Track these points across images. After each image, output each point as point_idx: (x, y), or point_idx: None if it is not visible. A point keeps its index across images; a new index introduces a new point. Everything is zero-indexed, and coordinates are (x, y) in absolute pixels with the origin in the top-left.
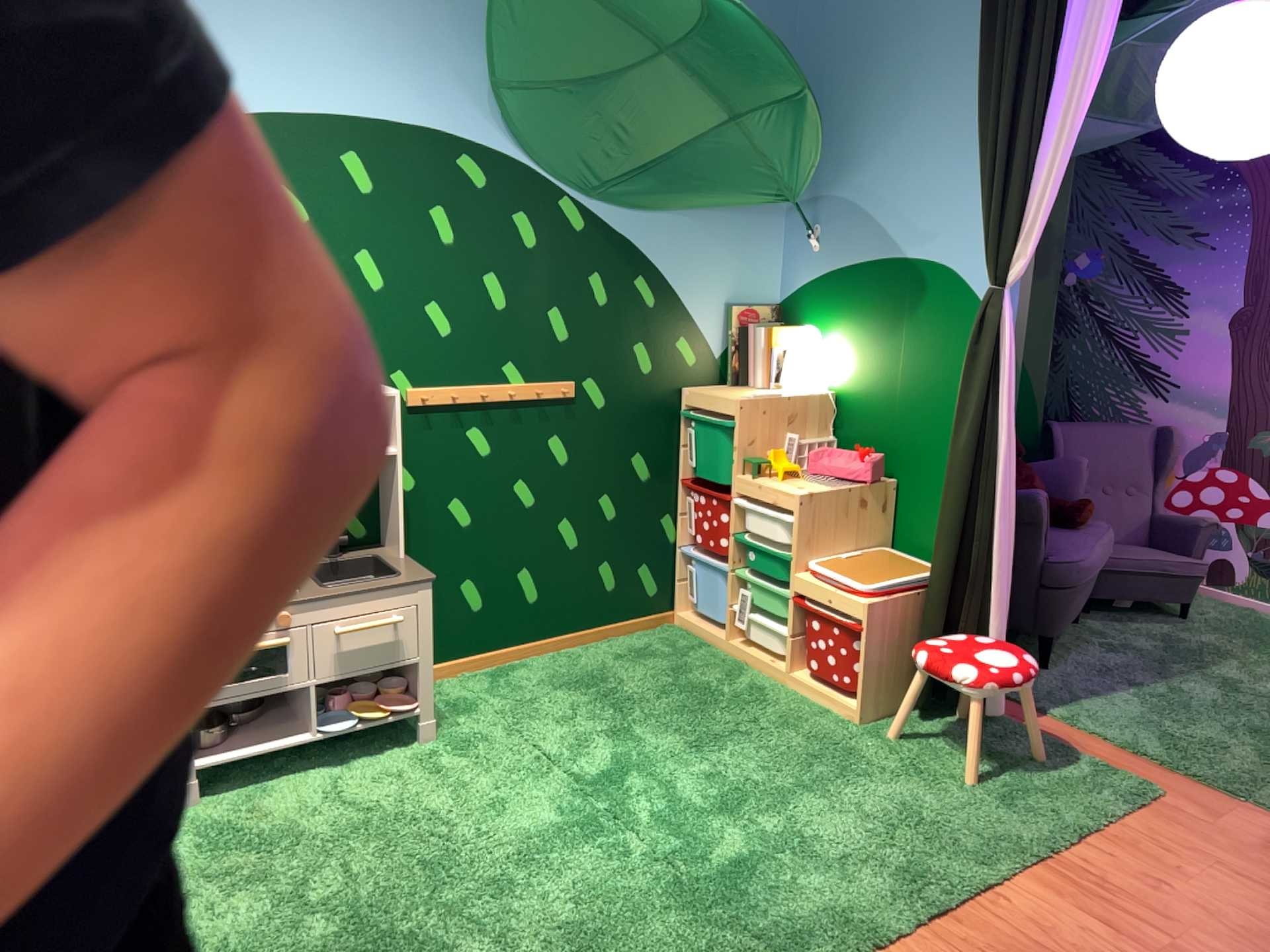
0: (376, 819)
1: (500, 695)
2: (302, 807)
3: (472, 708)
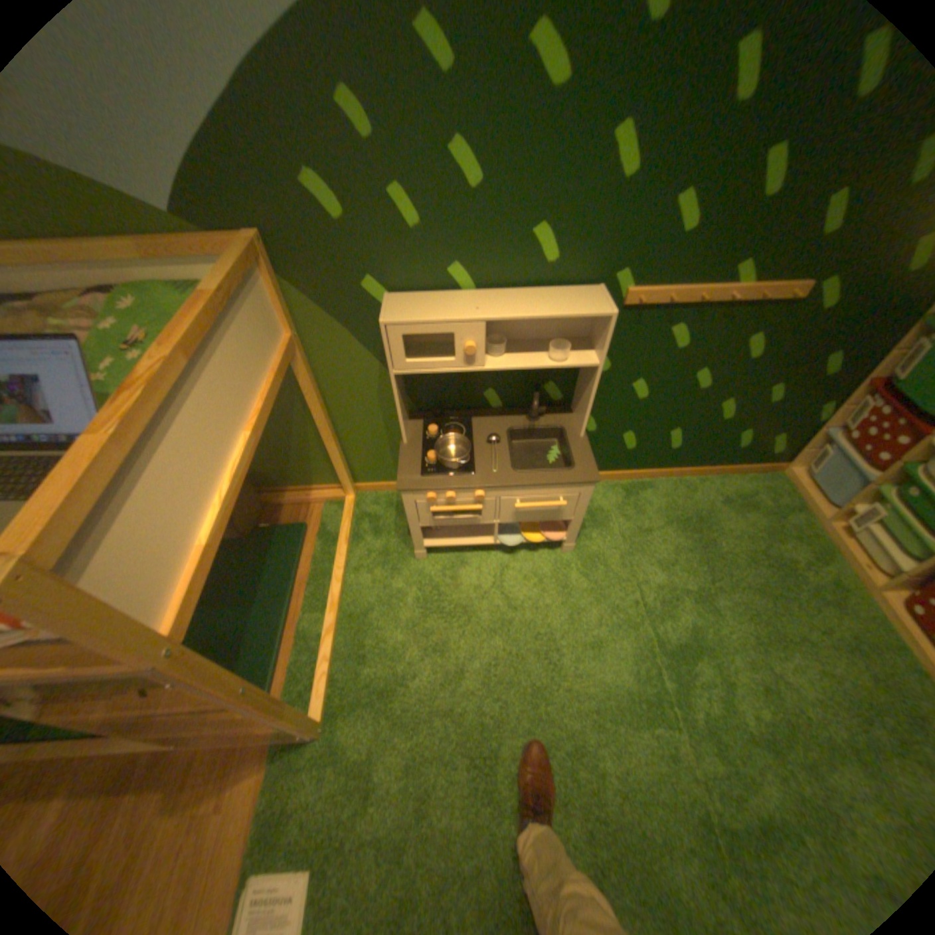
0: (517, 621)
1: (627, 516)
2: (479, 586)
3: (605, 523)
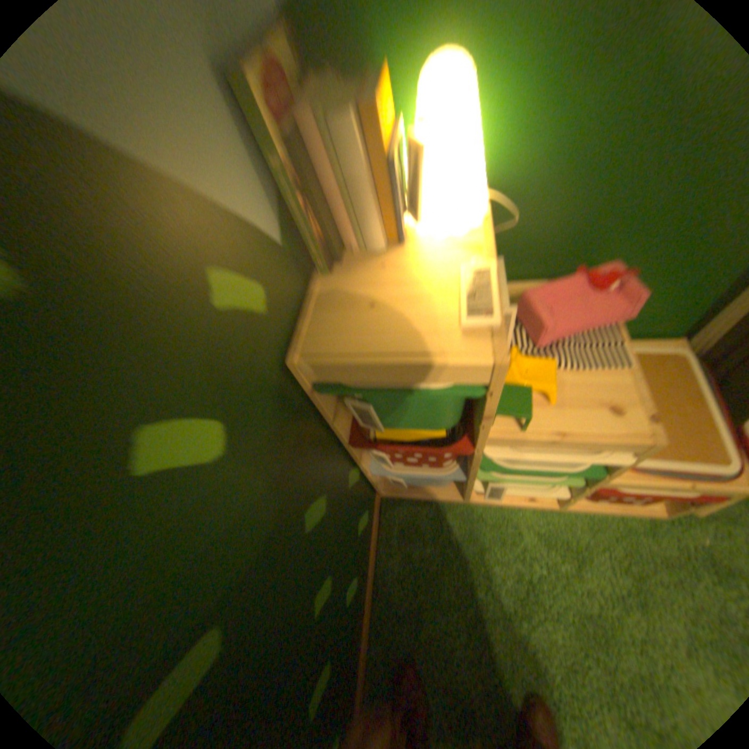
0: None
1: None
2: None
3: None
